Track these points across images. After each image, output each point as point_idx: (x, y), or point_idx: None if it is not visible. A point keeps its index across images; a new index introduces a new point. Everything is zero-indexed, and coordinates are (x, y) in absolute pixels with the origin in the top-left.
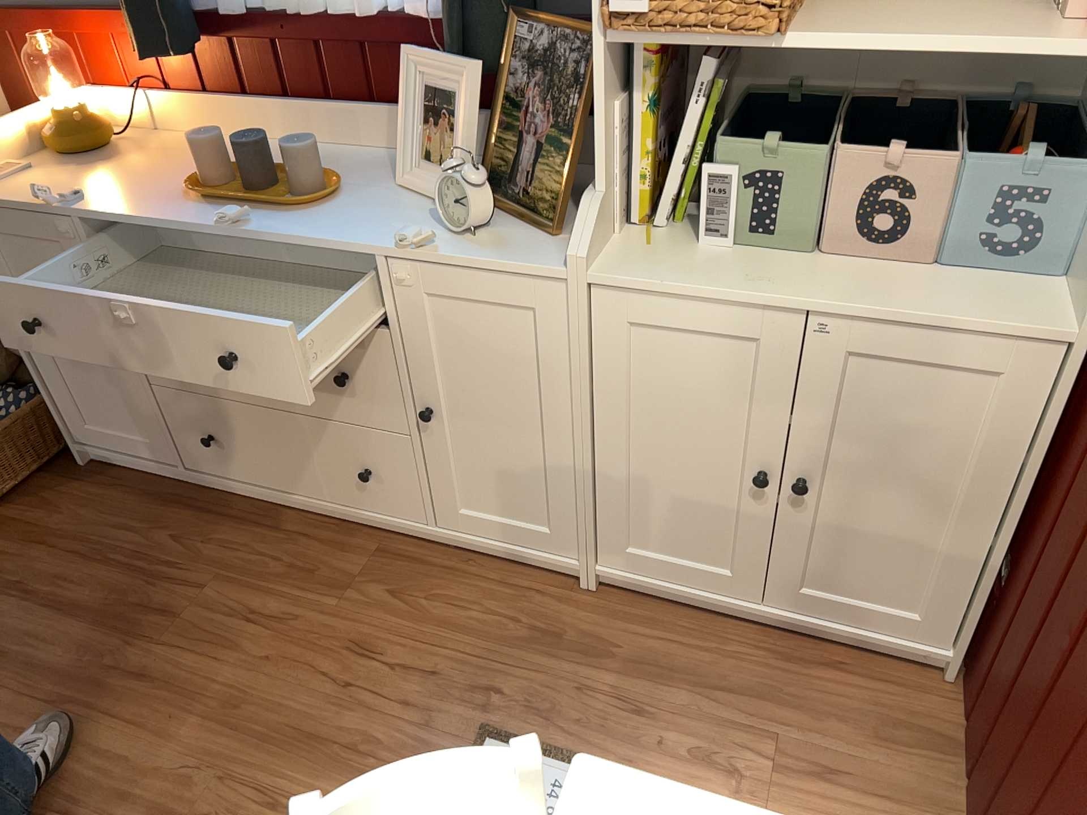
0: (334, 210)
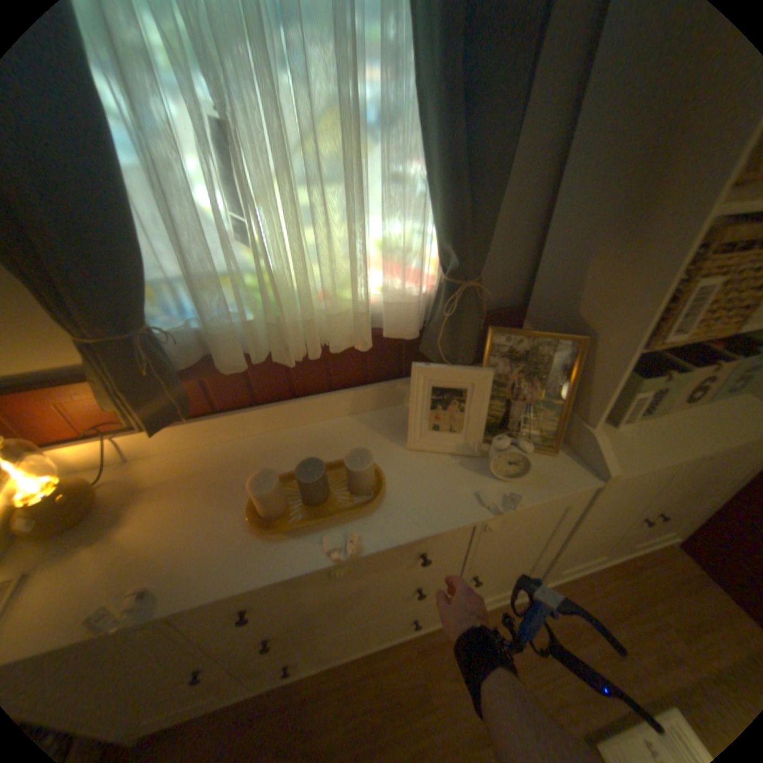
0: (391, 491)
